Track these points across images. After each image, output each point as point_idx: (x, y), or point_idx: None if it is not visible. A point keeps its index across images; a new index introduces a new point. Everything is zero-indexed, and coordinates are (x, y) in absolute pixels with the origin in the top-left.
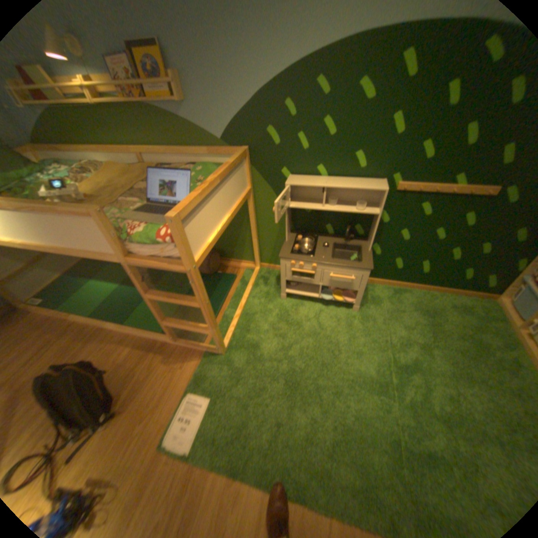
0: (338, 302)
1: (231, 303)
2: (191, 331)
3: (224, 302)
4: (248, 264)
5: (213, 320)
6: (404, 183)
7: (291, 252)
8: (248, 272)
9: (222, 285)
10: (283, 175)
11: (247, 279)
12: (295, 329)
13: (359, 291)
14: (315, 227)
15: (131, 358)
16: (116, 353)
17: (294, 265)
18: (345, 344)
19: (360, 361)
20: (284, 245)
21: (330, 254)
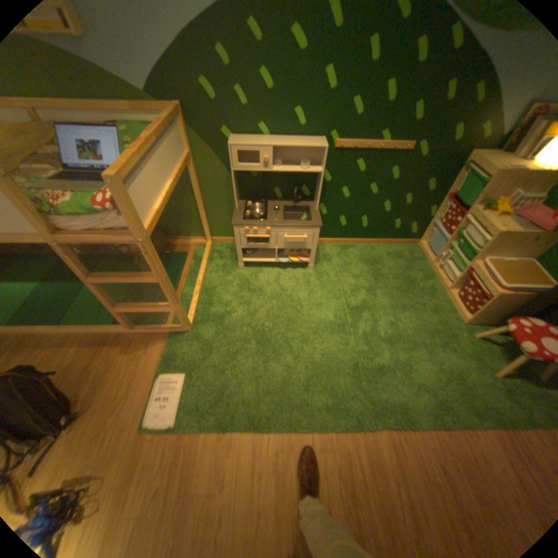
0: (294, 263)
1: (188, 281)
2: (151, 311)
3: (179, 281)
4: (198, 240)
5: (174, 295)
6: (340, 140)
7: (244, 219)
8: (200, 248)
9: (173, 264)
10: (224, 136)
11: (201, 256)
12: (258, 294)
13: (312, 249)
14: (264, 191)
15: (81, 357)
16: (60, 356)
17: (248, 231)
18: (305, 299)
19: (320, 310)
20: (235, 212)
21: (282, 217)
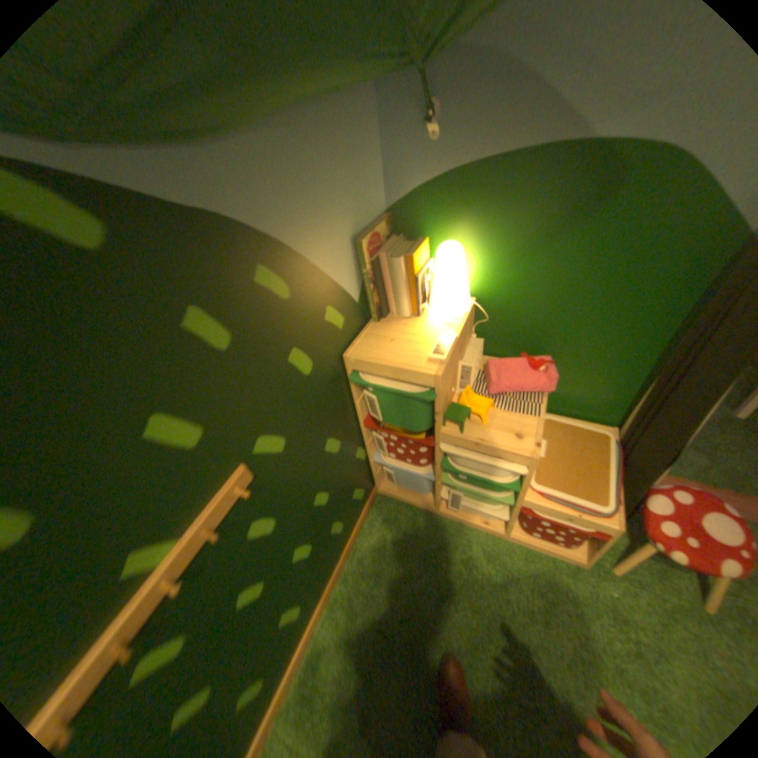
0: None
1: None
2: None
3: None
4: None
5: None
6: None
7: None
8: None
9: None
10: None
11: None
12: None
13: None
14: None
15: None
16: None
17: None
18: None
19: None
20: None
21: None
